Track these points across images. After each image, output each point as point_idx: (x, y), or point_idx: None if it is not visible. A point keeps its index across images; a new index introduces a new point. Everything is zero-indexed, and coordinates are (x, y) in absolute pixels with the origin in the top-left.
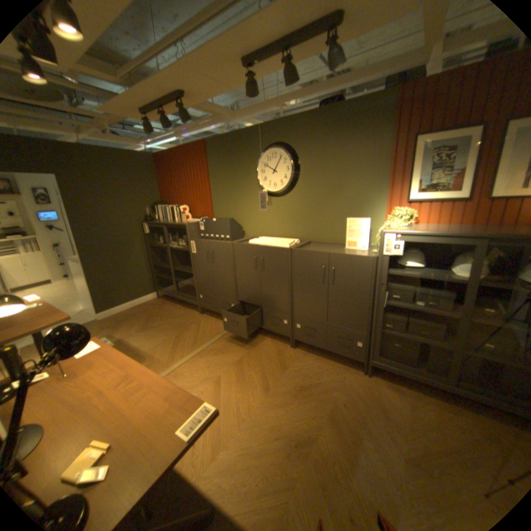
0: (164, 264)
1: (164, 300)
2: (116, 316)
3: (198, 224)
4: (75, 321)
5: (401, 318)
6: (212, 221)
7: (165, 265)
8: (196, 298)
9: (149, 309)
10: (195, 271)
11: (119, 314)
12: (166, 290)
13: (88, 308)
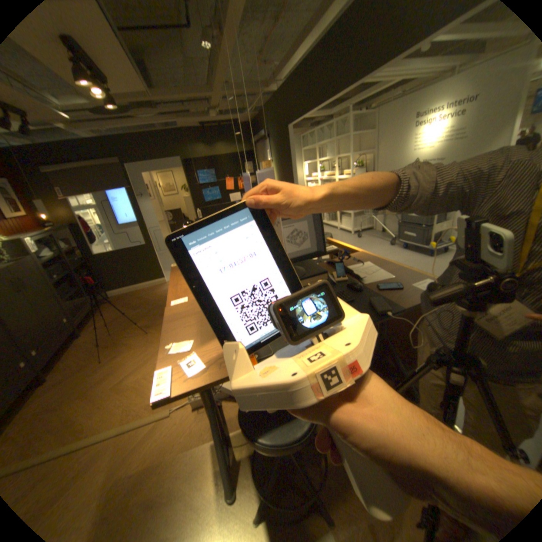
0: None
1: None
2: None
3: None
4: None
5: (57, 290)
6: None
7: None
8: None
9: None
10: None
11: None
12: None
13: None
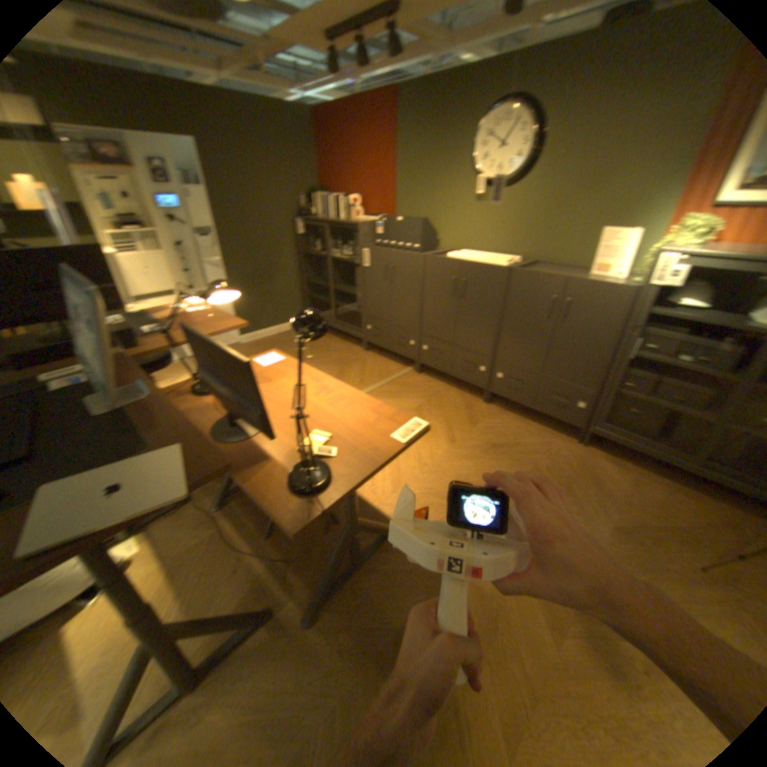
0: (318, 281)
1: None
2: (261, 342)
3: (374, 225)
4: None
5: (651, 375)
6: (396, 221)
7: (319, 282)
8: (360, 330)
9: None
10: (364, 292)
11: (264, 340)
12: None
13: None
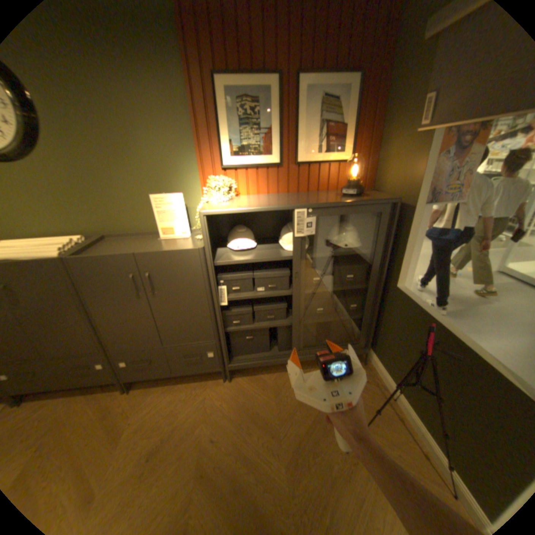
0: None
1: None
2: None
3: None
4: None
5: (245, 310)
6: None
7: None
8: None
9: None
10: None
11: None
12: None
13: None
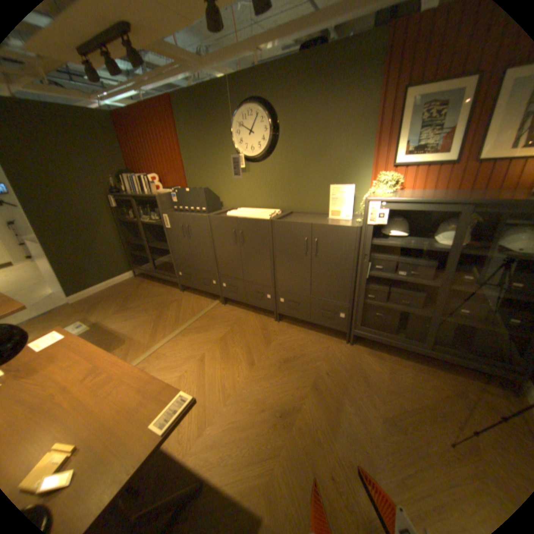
0: (137, 241)
1: (141, 278)
2: (90, 298)
3: (170, 195)
4: (44, 305)
5: (383, 288)
6: (185, 191)
7: (138, 241)
8: (175, 275)
9: (126, 289)
10: (171, 247)
11: (93, 295)
12: (142, 268)
13: (58, 291)
